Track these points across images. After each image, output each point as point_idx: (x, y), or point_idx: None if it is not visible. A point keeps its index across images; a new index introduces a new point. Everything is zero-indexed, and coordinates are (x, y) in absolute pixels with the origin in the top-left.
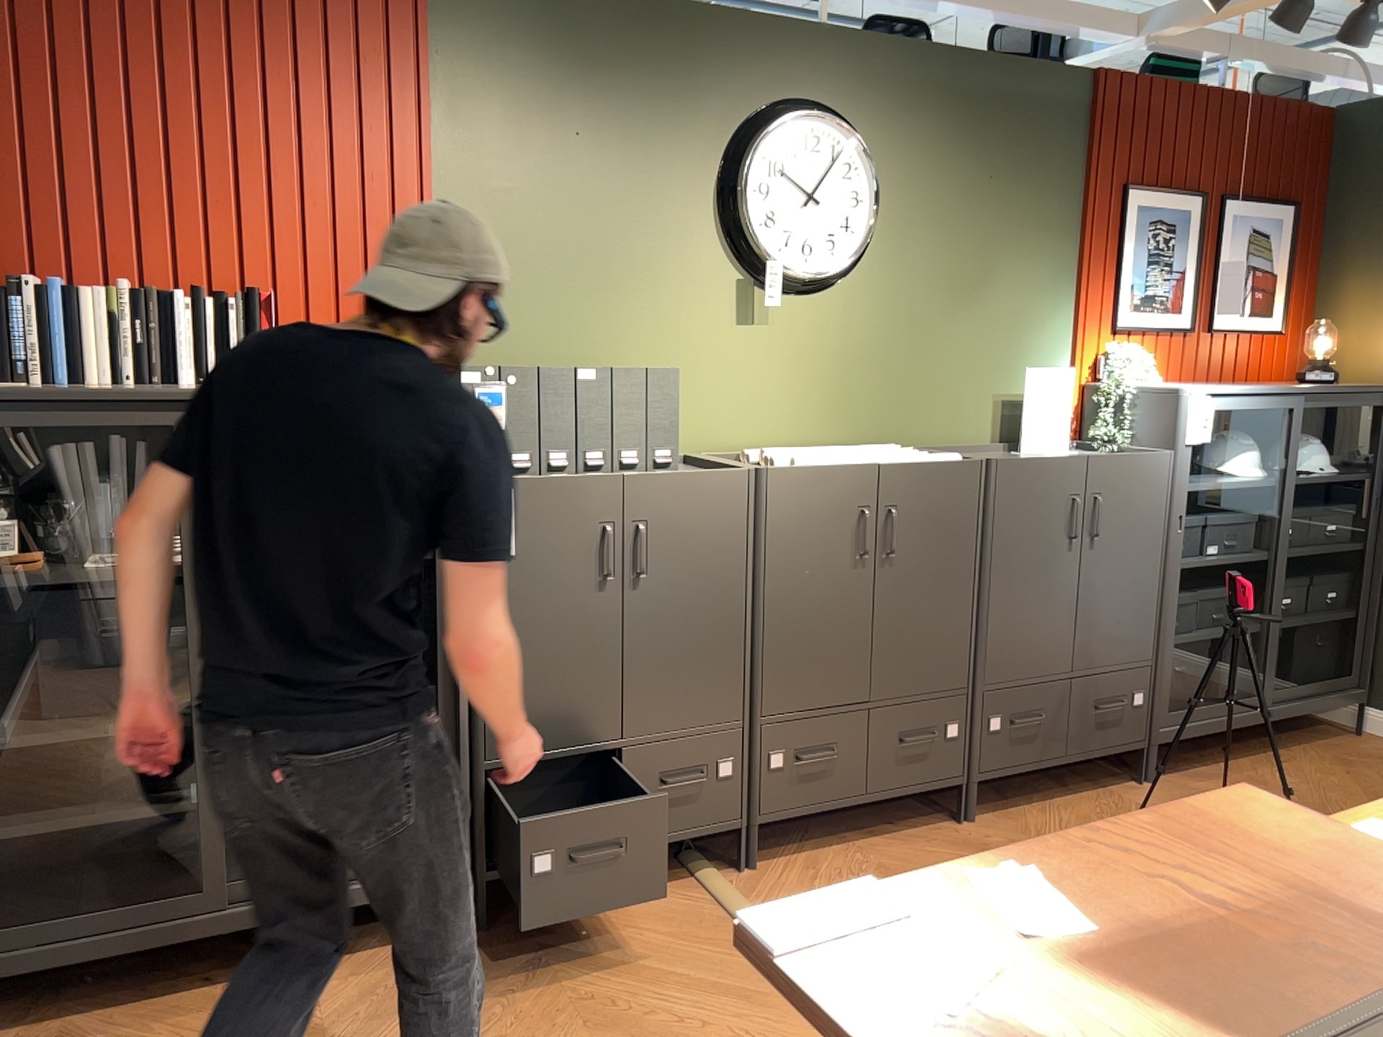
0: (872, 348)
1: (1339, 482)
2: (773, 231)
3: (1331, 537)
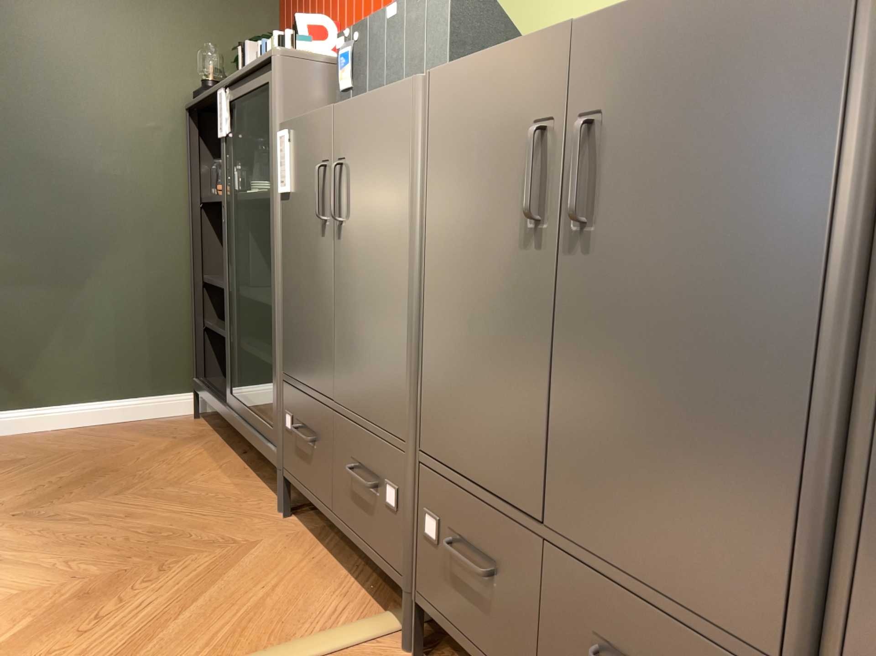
0: None
1: None
2: None
3: None
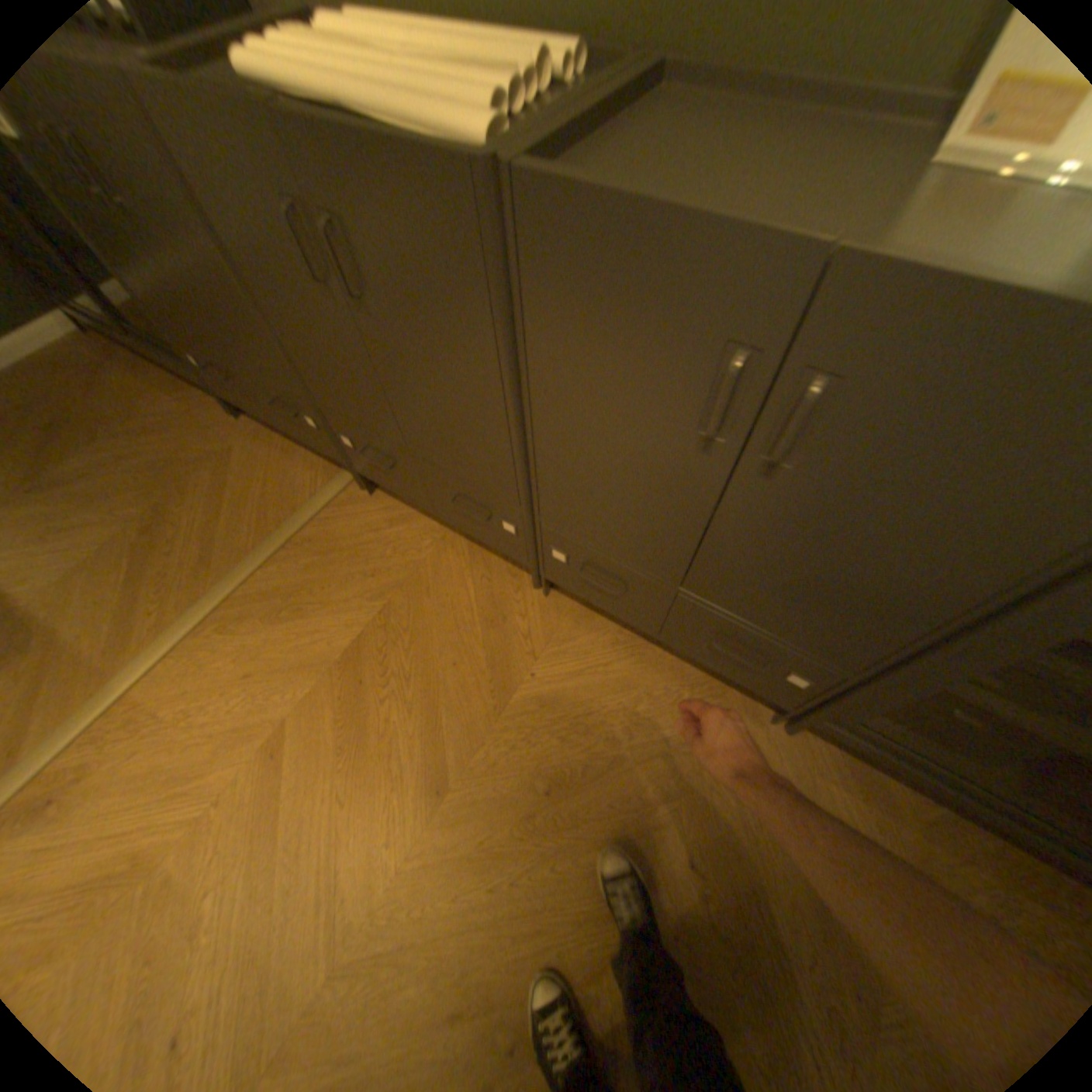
0: None
1: None
2: None
3: None
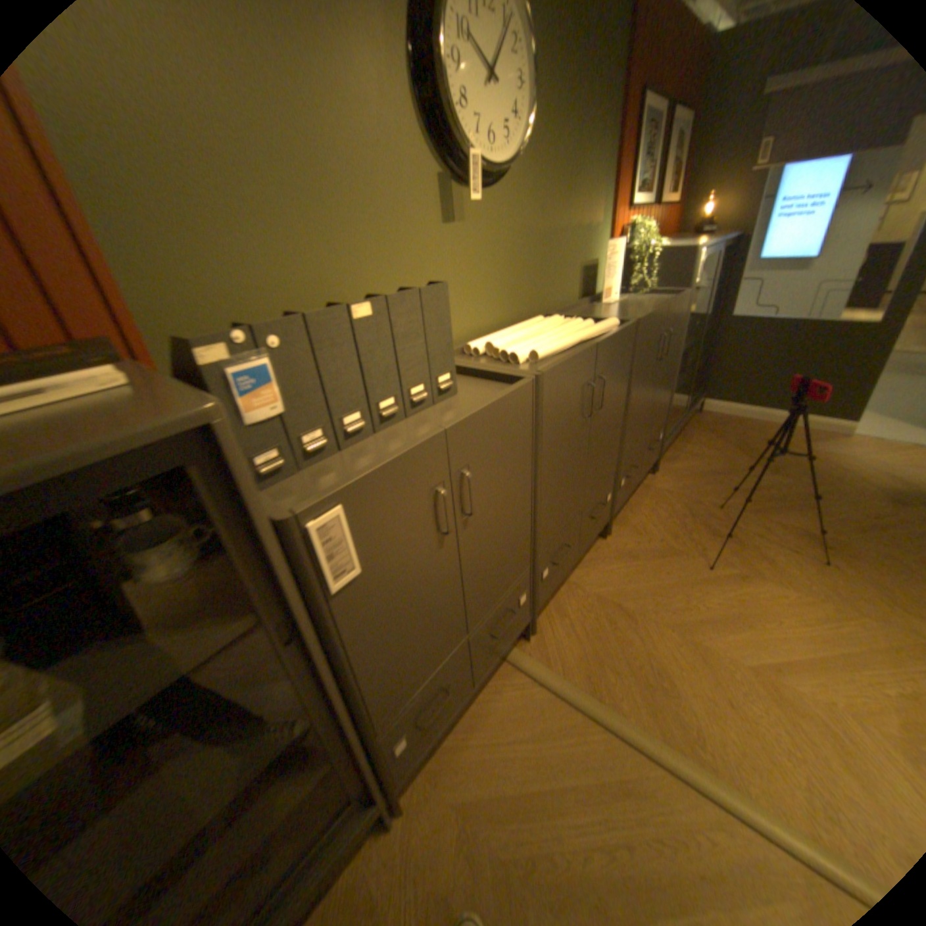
0: (525, 236)
1: (715, 290)
2: (465, 112)
3: (705, 321)
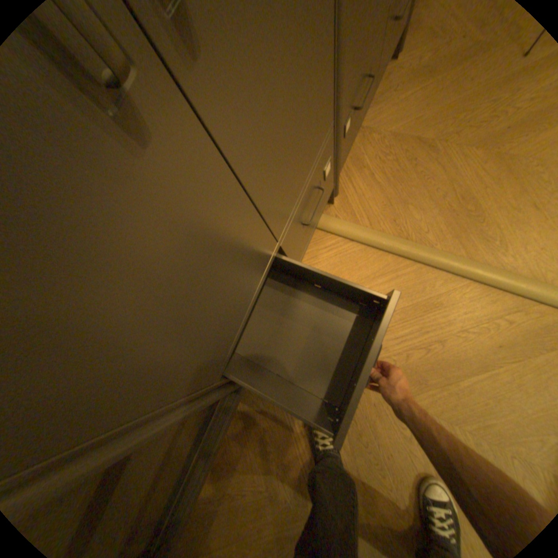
0: None
1: None
2: None
3: None
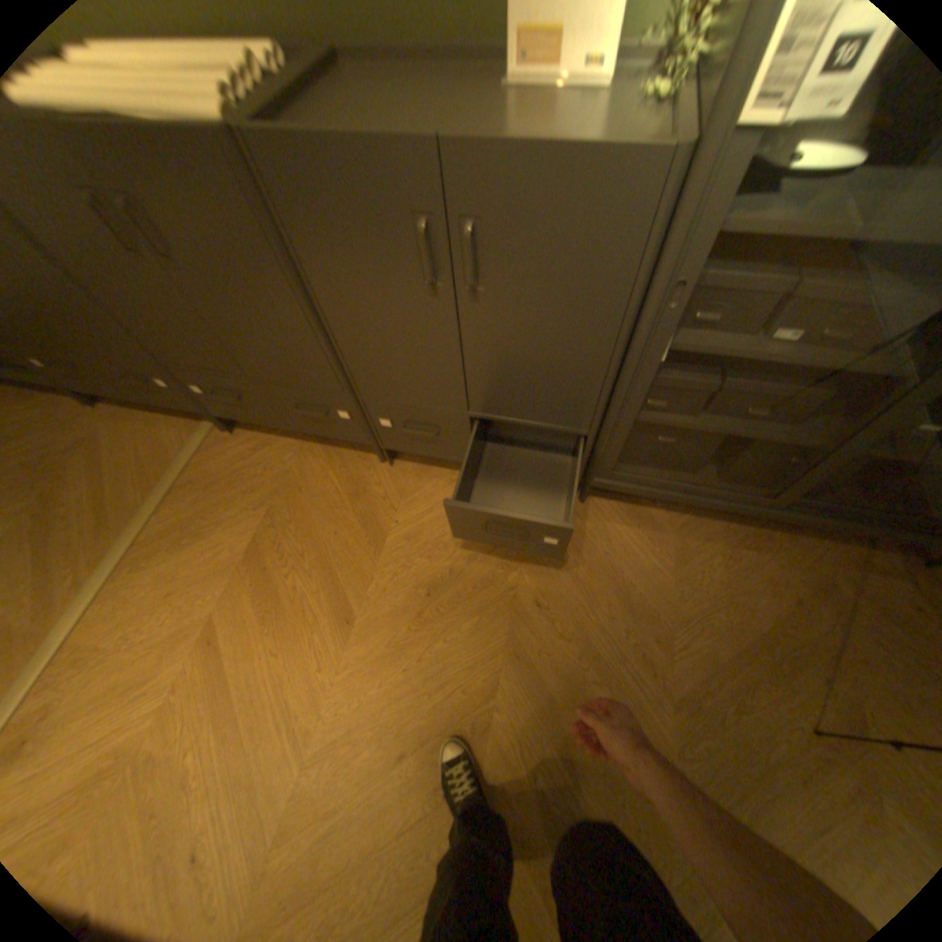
0: None
1: None
2: None
3: None
